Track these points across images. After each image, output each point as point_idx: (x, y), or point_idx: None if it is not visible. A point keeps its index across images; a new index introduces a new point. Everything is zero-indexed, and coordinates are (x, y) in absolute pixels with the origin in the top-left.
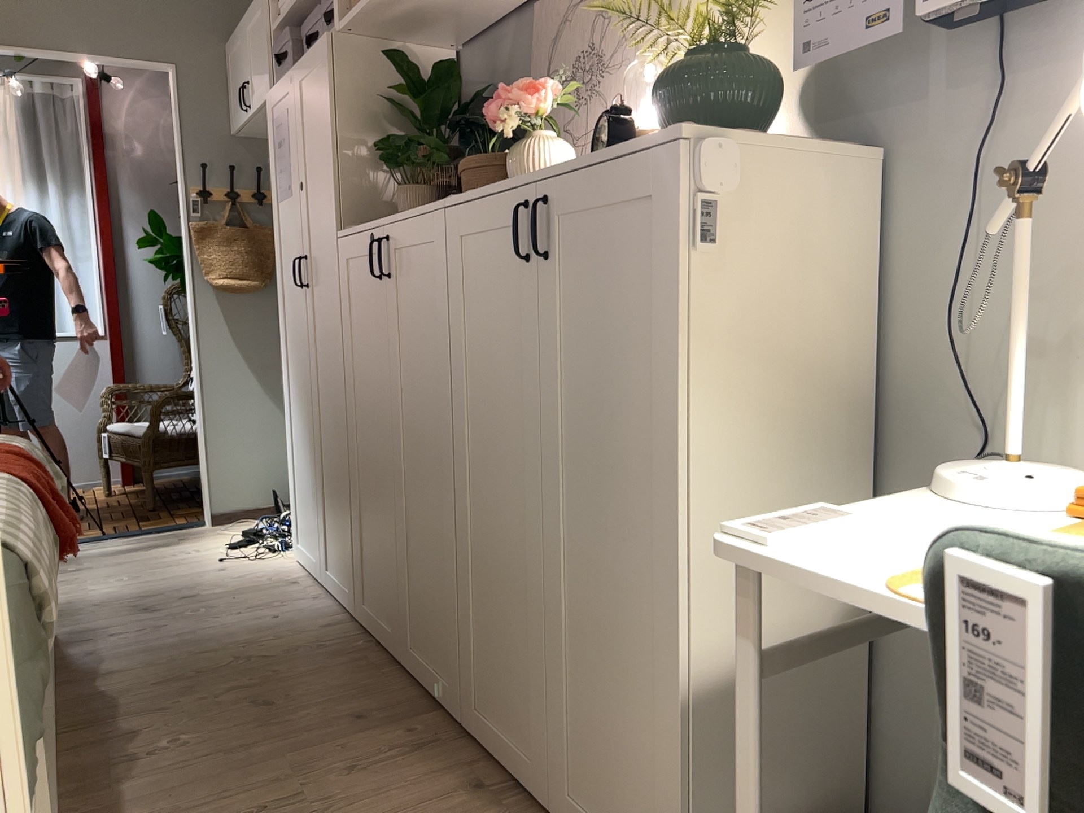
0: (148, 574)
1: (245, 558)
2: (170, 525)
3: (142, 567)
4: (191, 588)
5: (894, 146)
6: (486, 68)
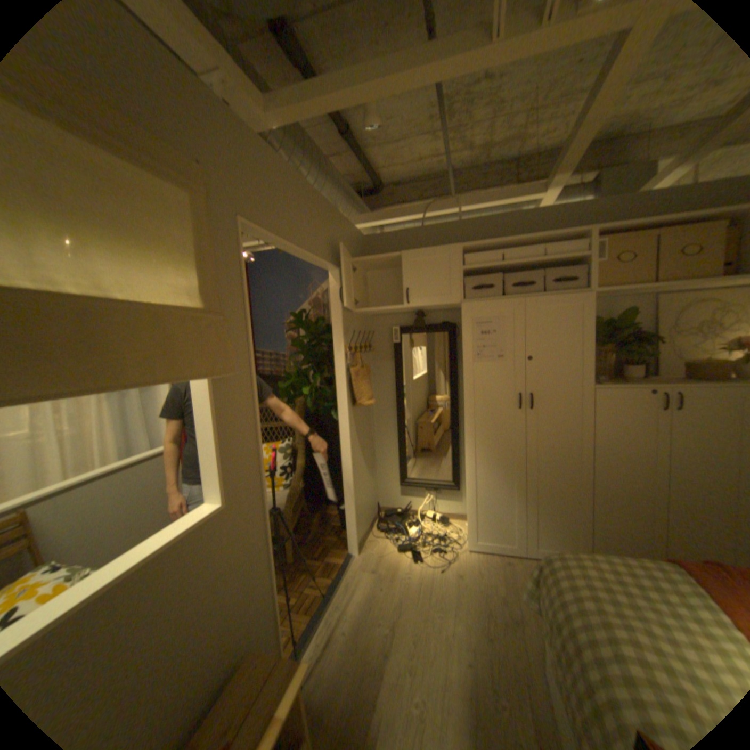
0: (438, 605)
1: (444, 565)
2: (342, 569)
3: (420, 604)
4: (487, 598)
5: None
6: (602, 312)
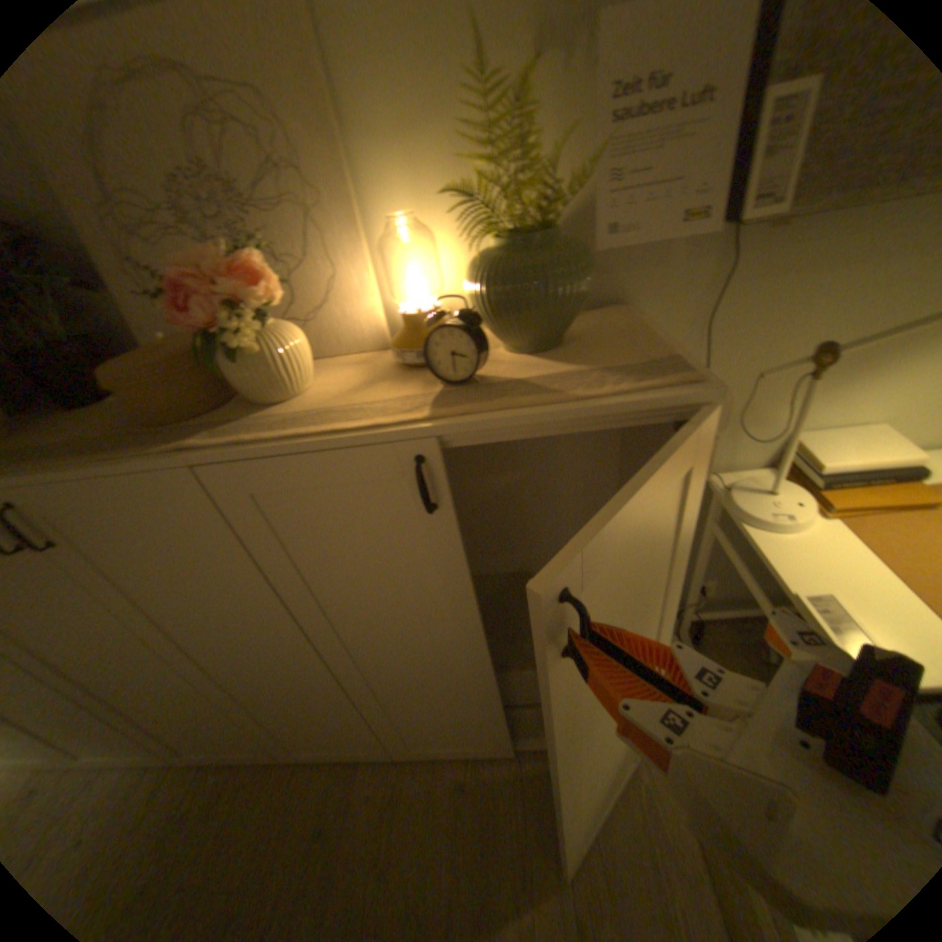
0: None
1: None
2: None
3: None
4: None
5: (633, 298)
6: None
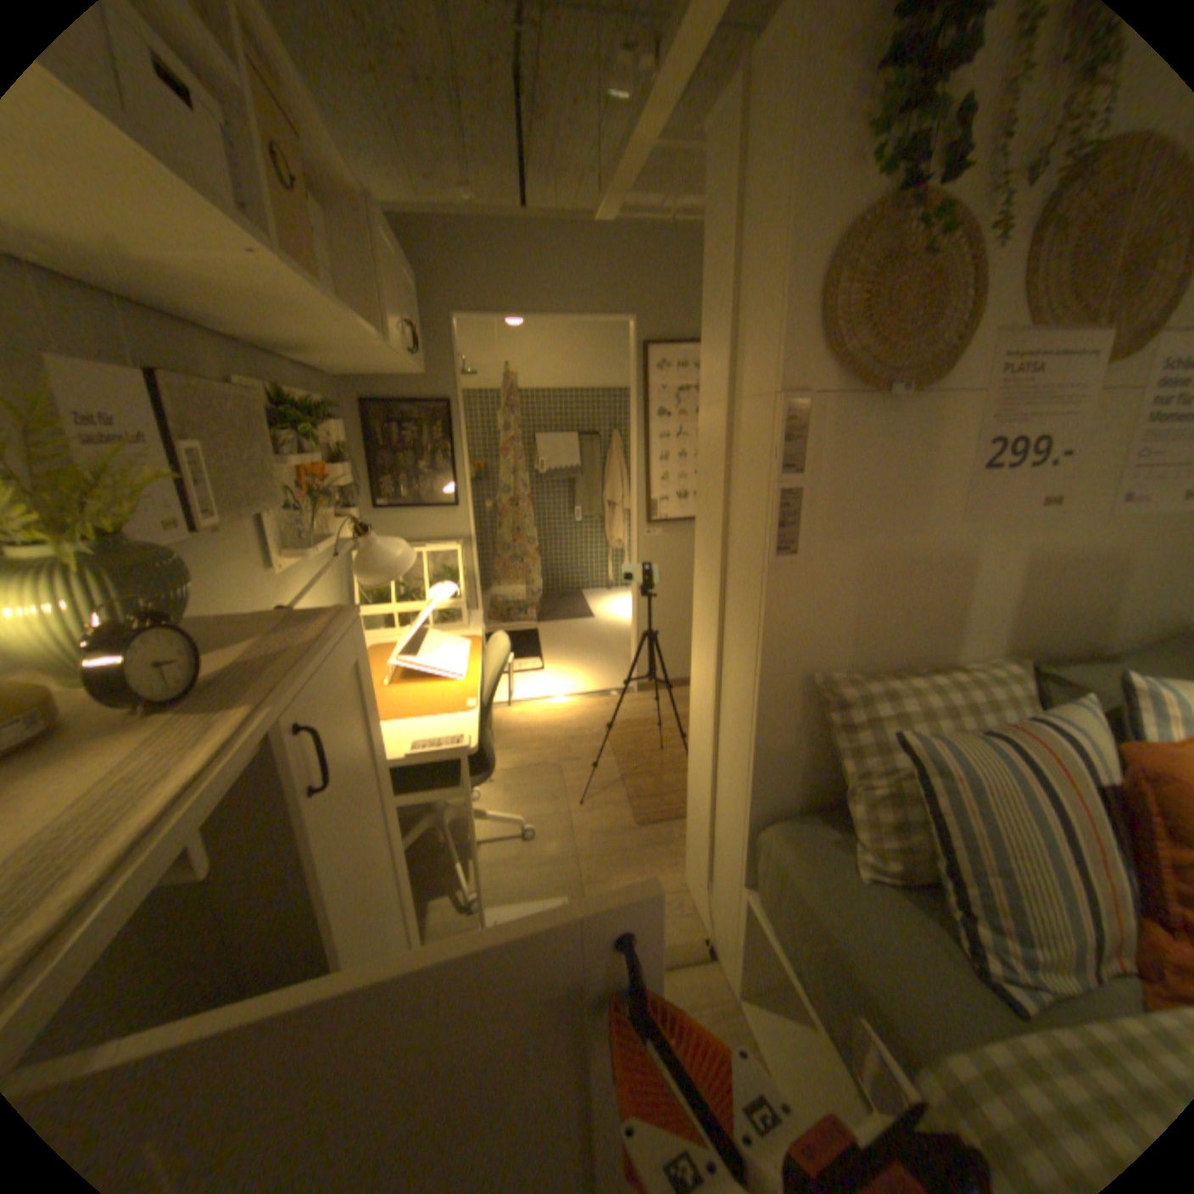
0: None
1: None
2: None
3: None
4: None
5: None
6: None
